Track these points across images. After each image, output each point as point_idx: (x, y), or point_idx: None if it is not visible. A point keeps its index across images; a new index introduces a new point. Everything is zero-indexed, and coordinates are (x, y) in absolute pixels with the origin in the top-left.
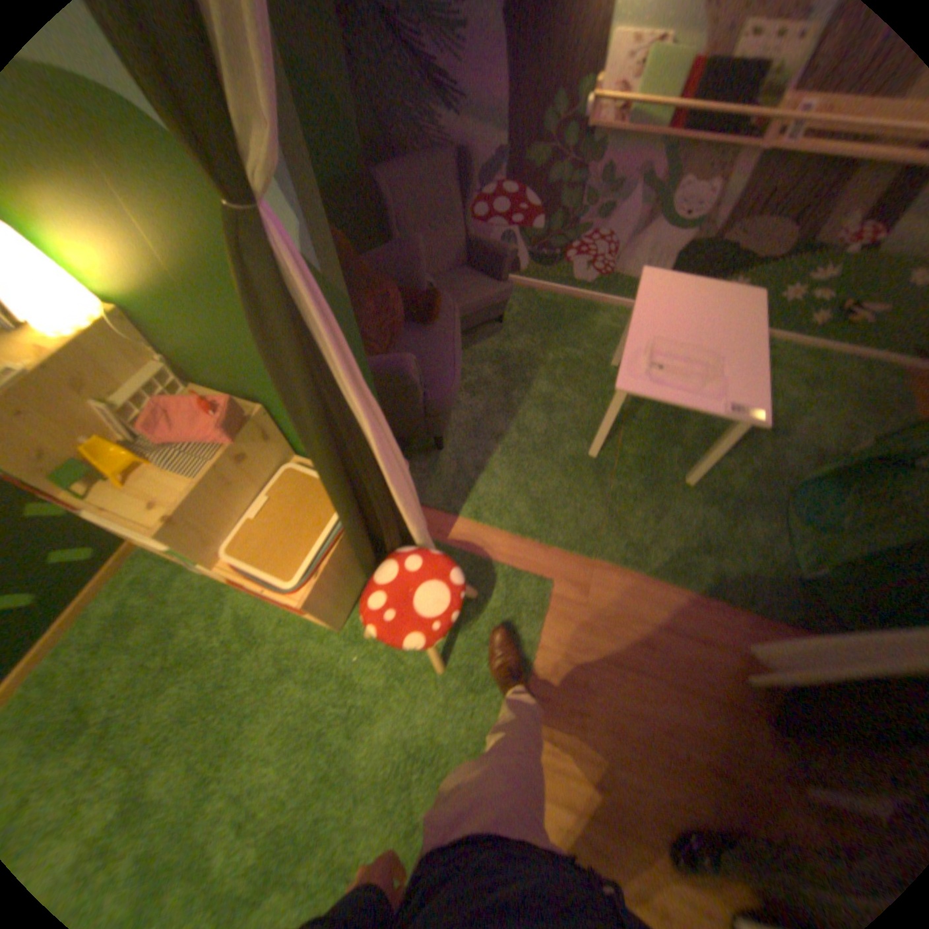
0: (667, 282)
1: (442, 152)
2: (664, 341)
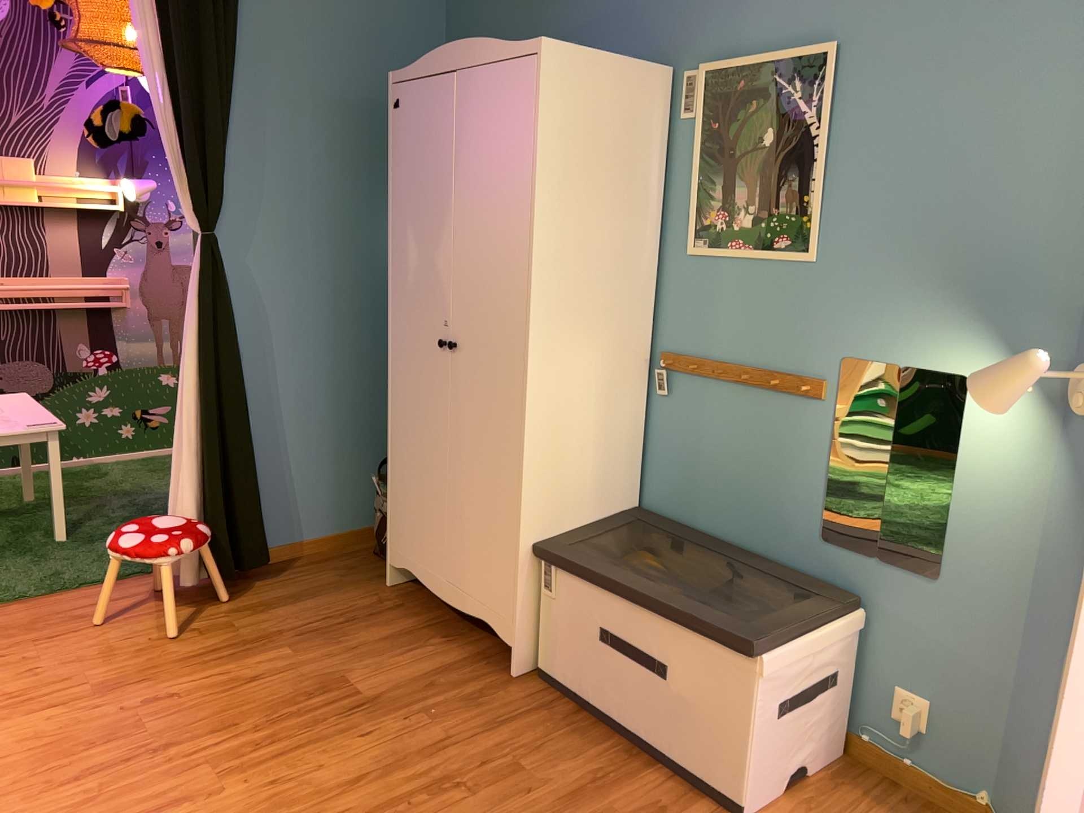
0: None
1: None
2: None
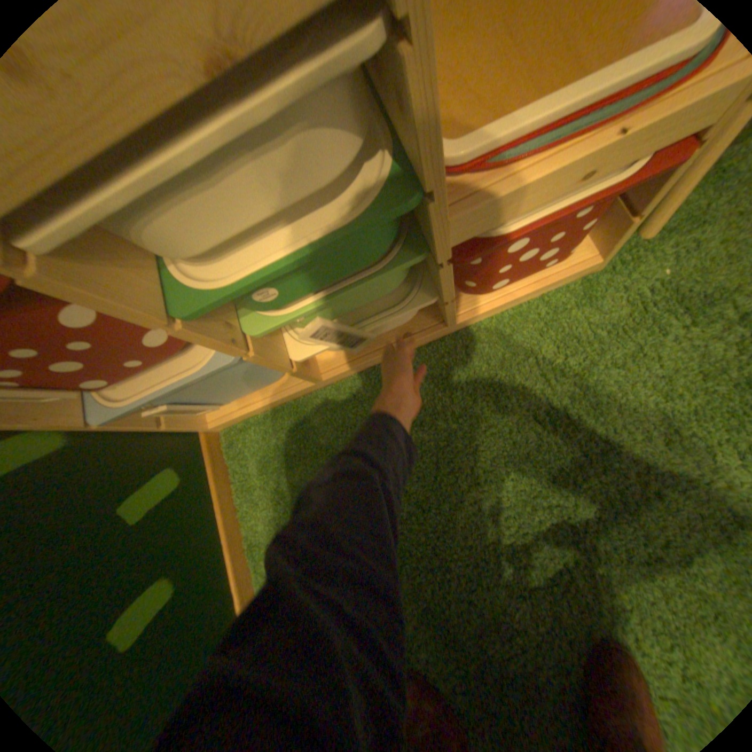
0: None
1: None
2: None
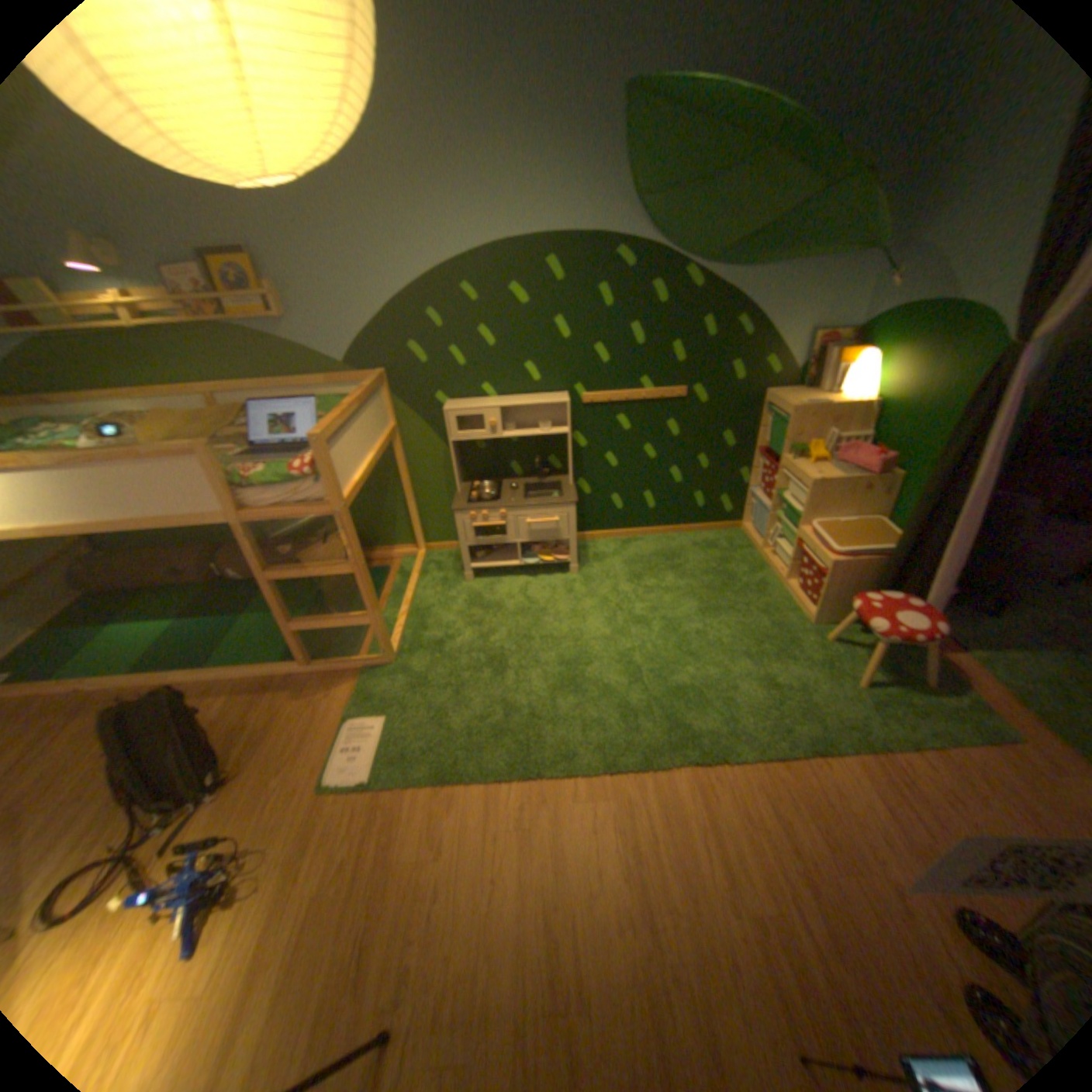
0: None
1: None
2: None
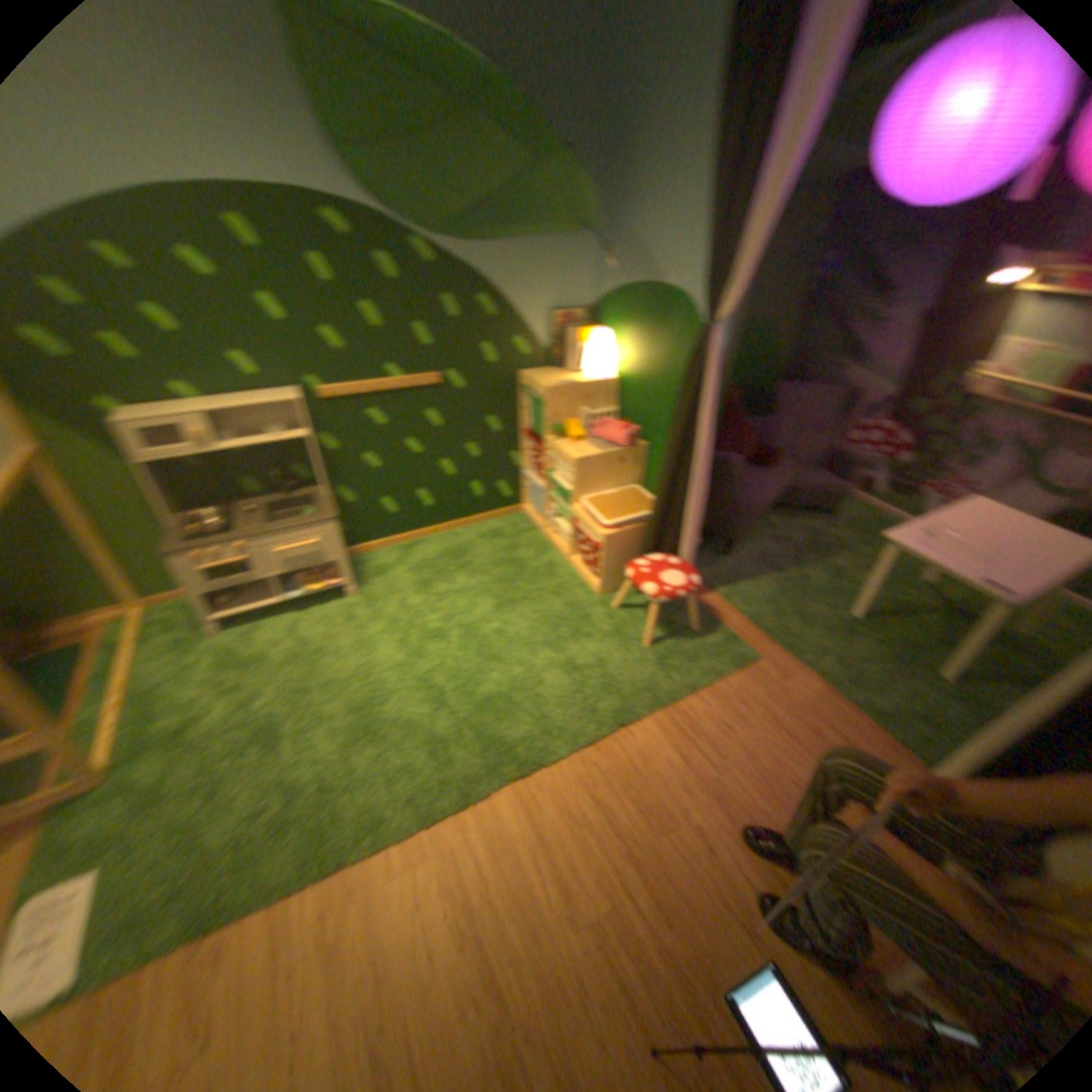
0: (993, 510)
1: (836, 388)
2: (953, 532)
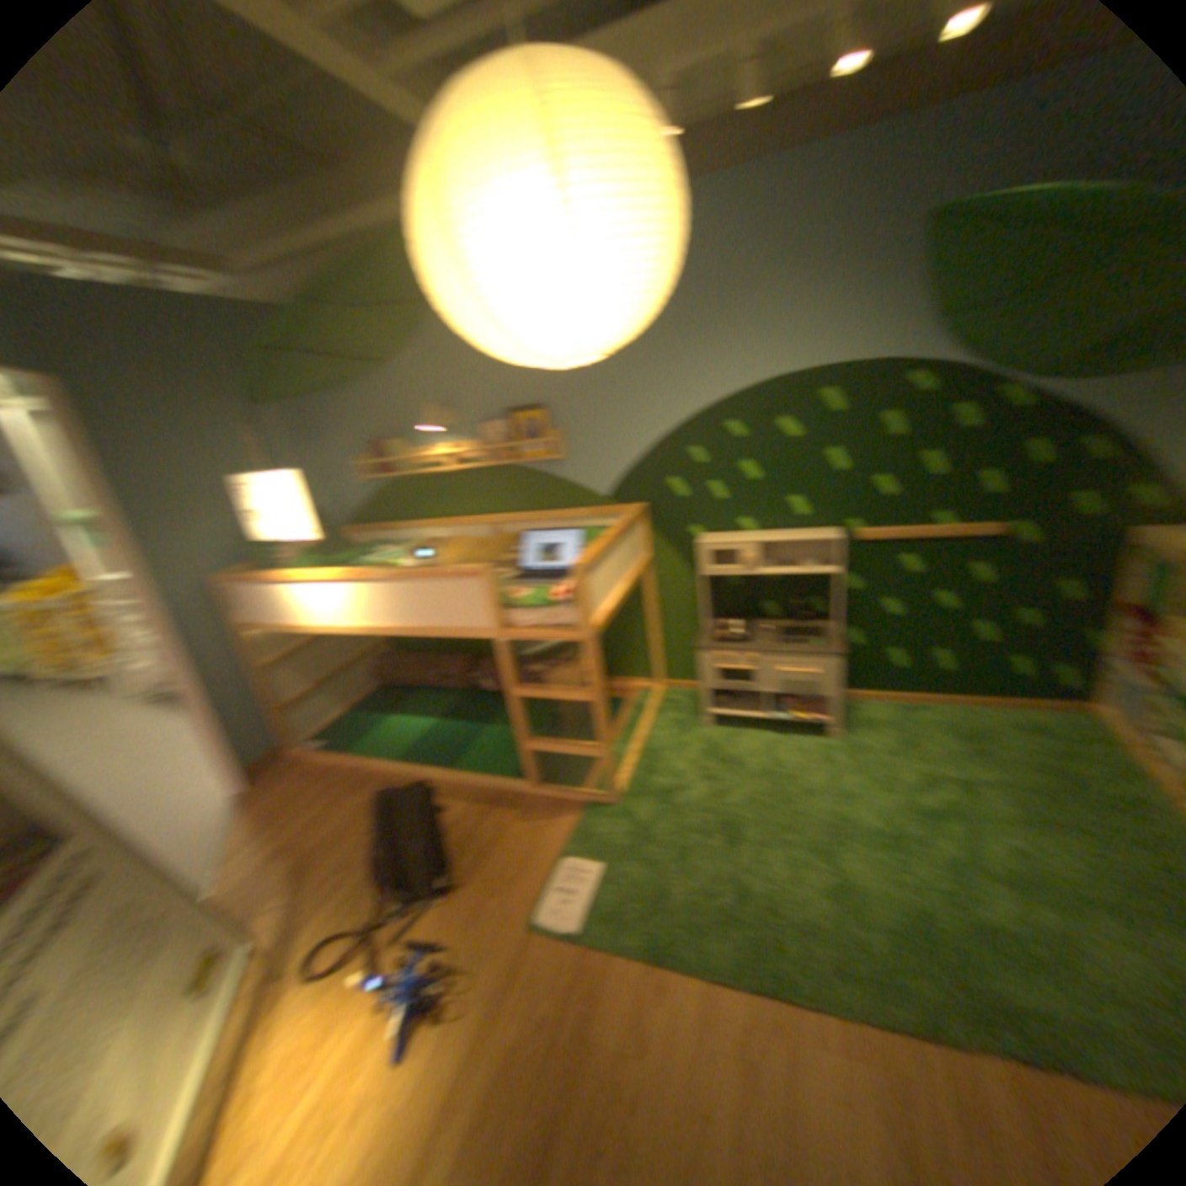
0: None
1: None
2: None
